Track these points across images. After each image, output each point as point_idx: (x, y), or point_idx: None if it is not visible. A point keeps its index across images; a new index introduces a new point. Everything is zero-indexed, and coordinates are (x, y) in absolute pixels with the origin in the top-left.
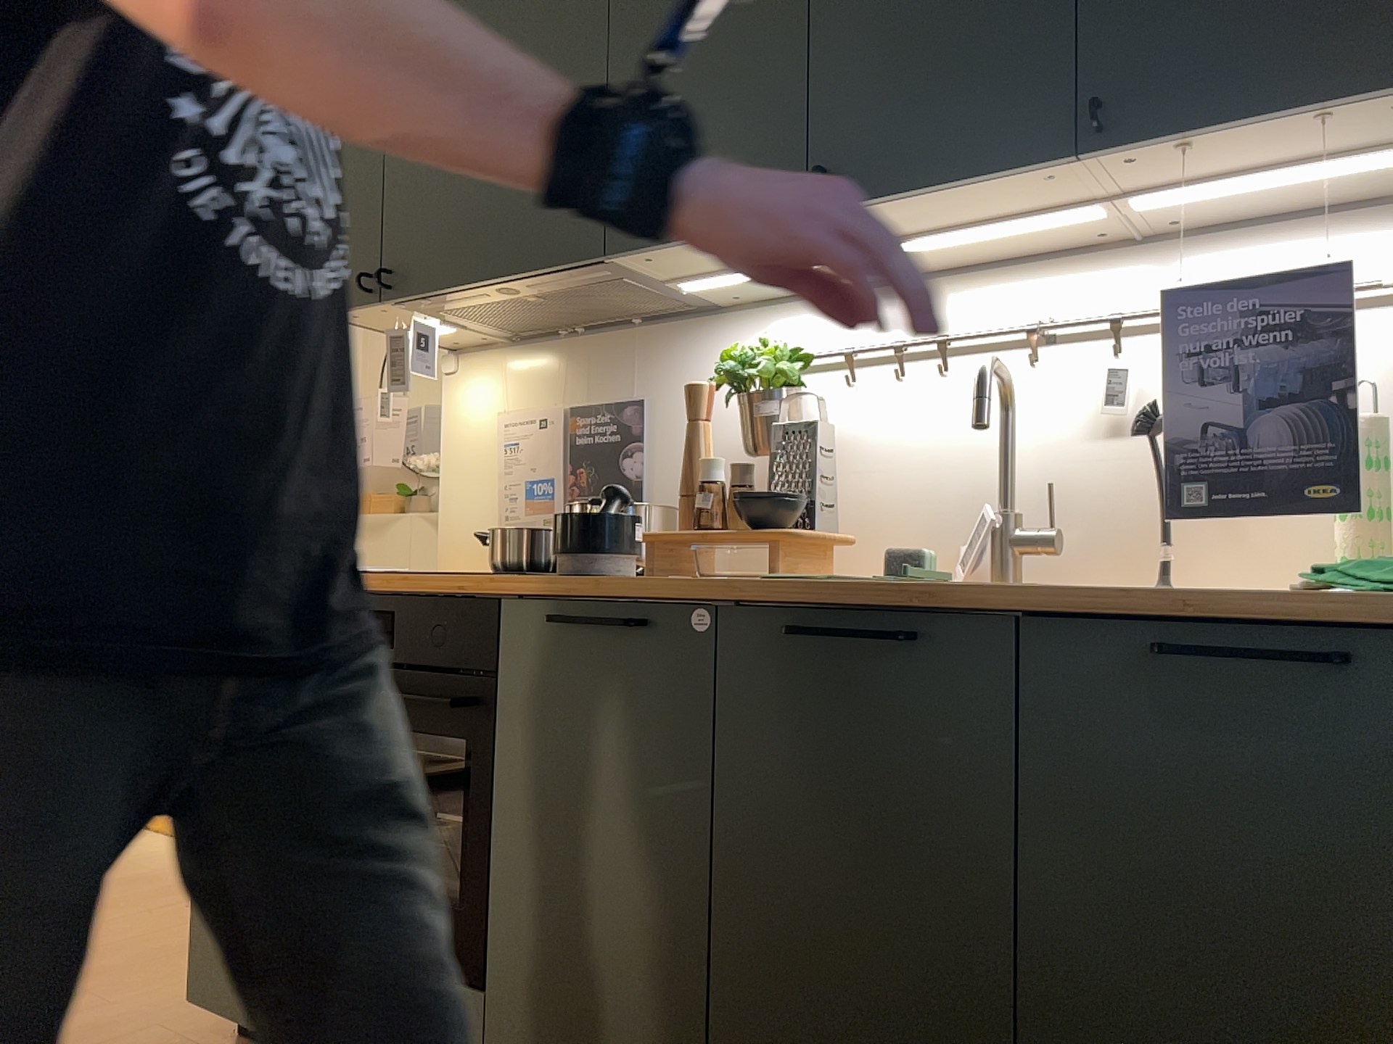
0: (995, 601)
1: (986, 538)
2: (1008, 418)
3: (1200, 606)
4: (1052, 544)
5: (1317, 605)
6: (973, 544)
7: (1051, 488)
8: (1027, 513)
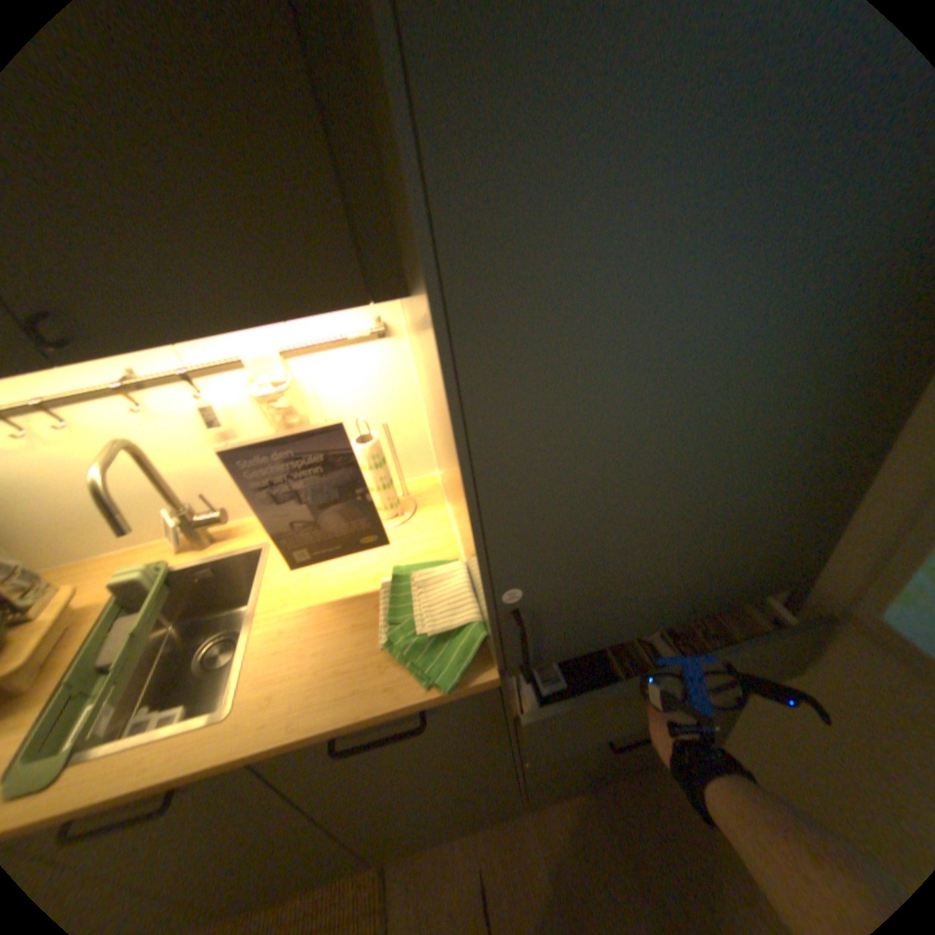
0: (215, 774)
1: (173, 535)
2: (140, 463)
3: (344, 733)
4: (219, 520)
5: (404, 717)
6: (166, 533)
7: (200, 499)
8: (192, 505)
